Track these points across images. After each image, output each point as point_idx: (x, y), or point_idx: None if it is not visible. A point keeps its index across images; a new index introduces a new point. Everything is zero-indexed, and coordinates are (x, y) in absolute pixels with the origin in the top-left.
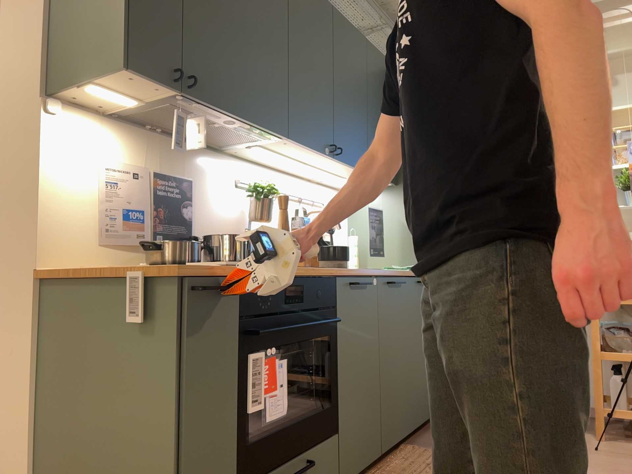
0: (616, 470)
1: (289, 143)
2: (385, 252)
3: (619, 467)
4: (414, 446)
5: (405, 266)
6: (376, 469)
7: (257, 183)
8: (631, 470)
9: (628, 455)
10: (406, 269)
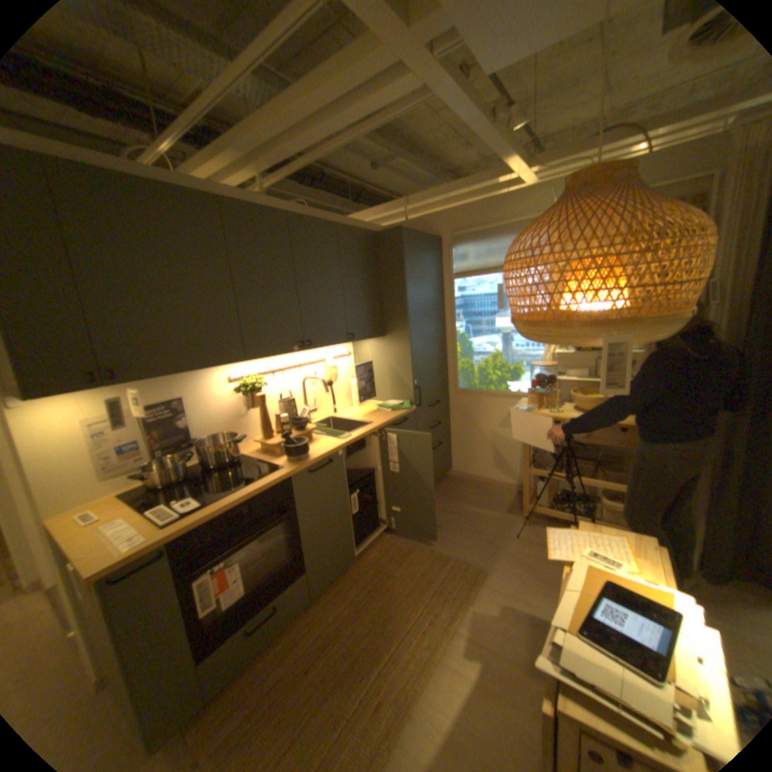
0: (519, 564)
1: (253, 359)
2: (380, 388)
3: (523, 560)
4: (392, 534)
5: (393, 401)
6: (355, 565)
7: (244, 380)
8: (530, 564)
9: (536, 545)
10: (389, 410)
